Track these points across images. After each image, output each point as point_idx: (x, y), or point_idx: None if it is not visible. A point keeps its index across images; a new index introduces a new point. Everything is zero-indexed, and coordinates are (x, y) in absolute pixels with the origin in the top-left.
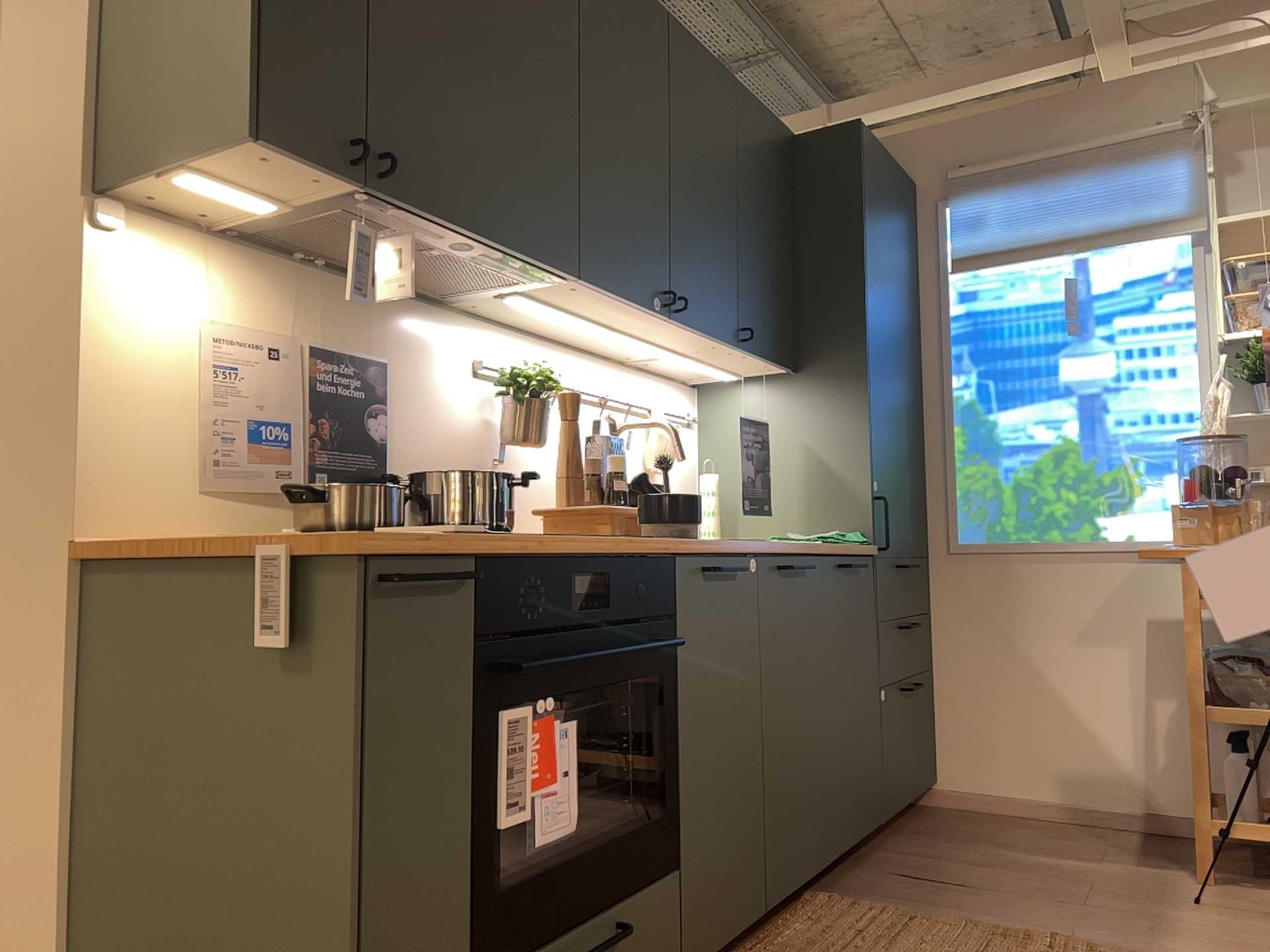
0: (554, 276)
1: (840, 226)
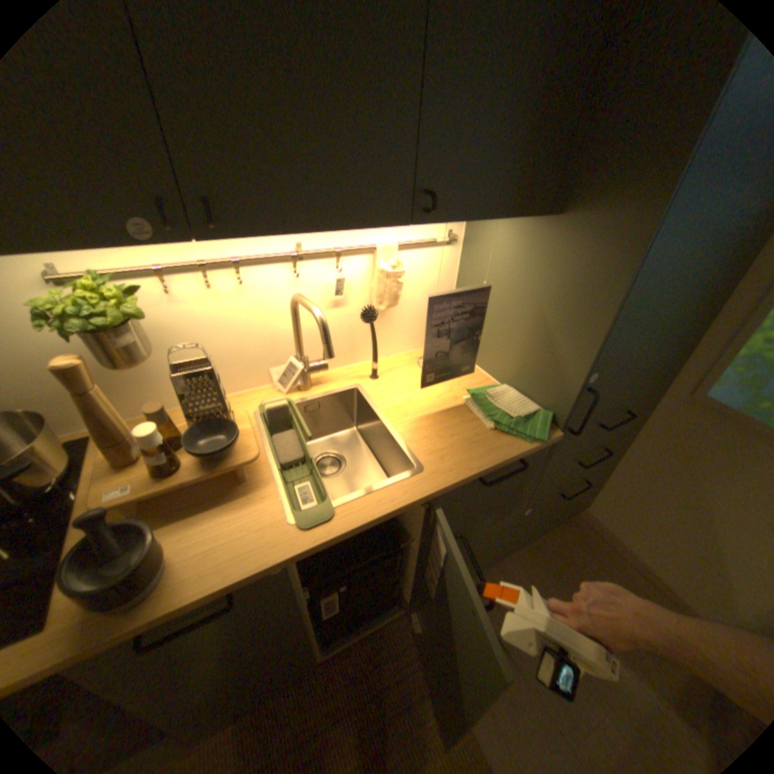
0: None
1: None
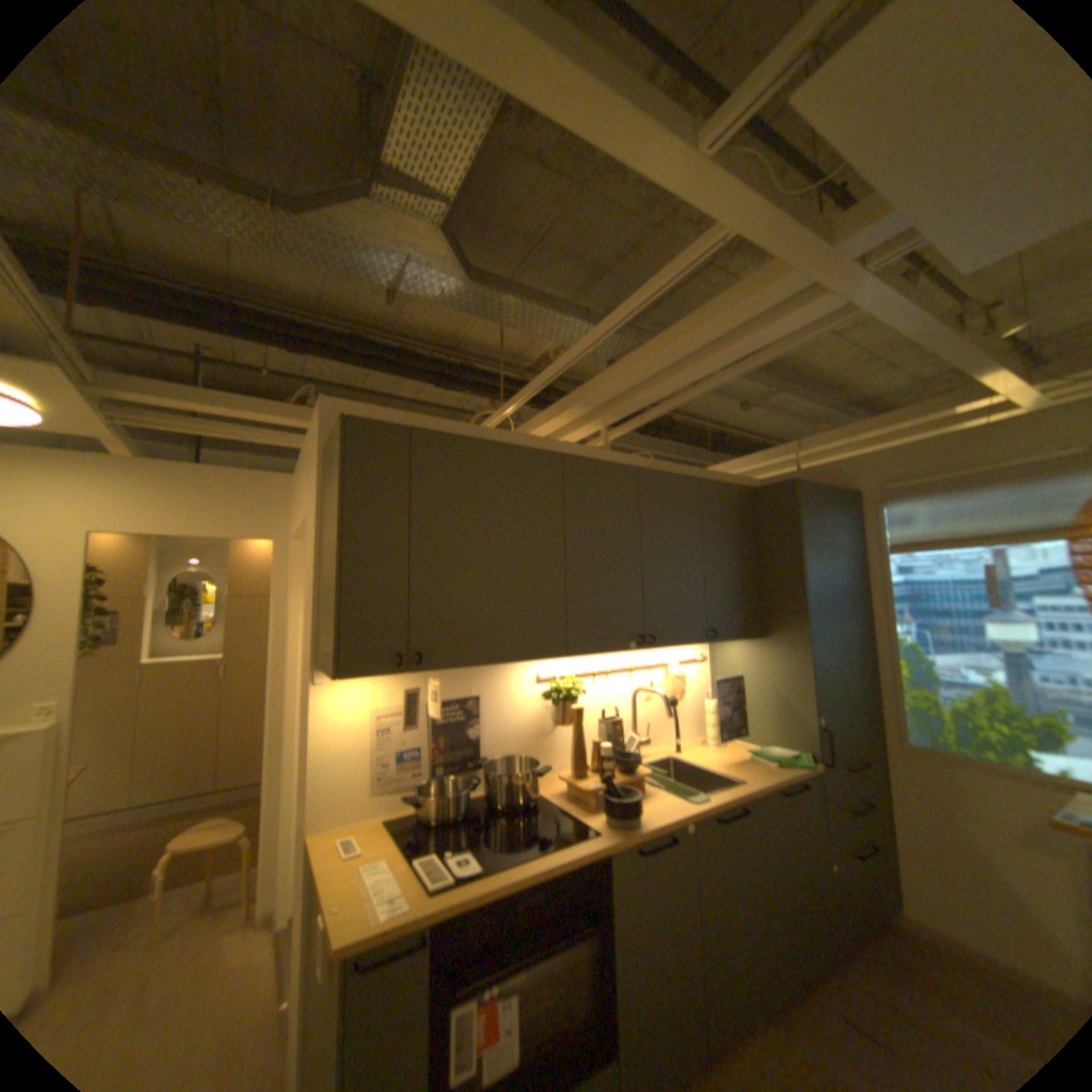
0: (554, 656)
1: (787, 547)
